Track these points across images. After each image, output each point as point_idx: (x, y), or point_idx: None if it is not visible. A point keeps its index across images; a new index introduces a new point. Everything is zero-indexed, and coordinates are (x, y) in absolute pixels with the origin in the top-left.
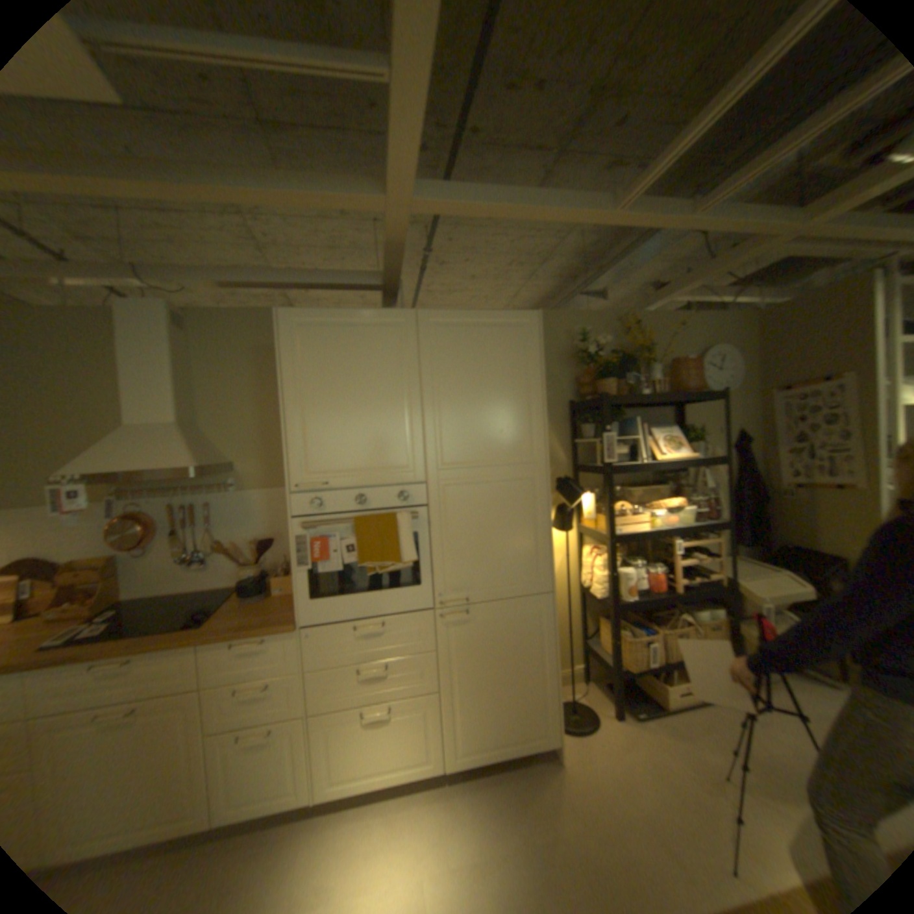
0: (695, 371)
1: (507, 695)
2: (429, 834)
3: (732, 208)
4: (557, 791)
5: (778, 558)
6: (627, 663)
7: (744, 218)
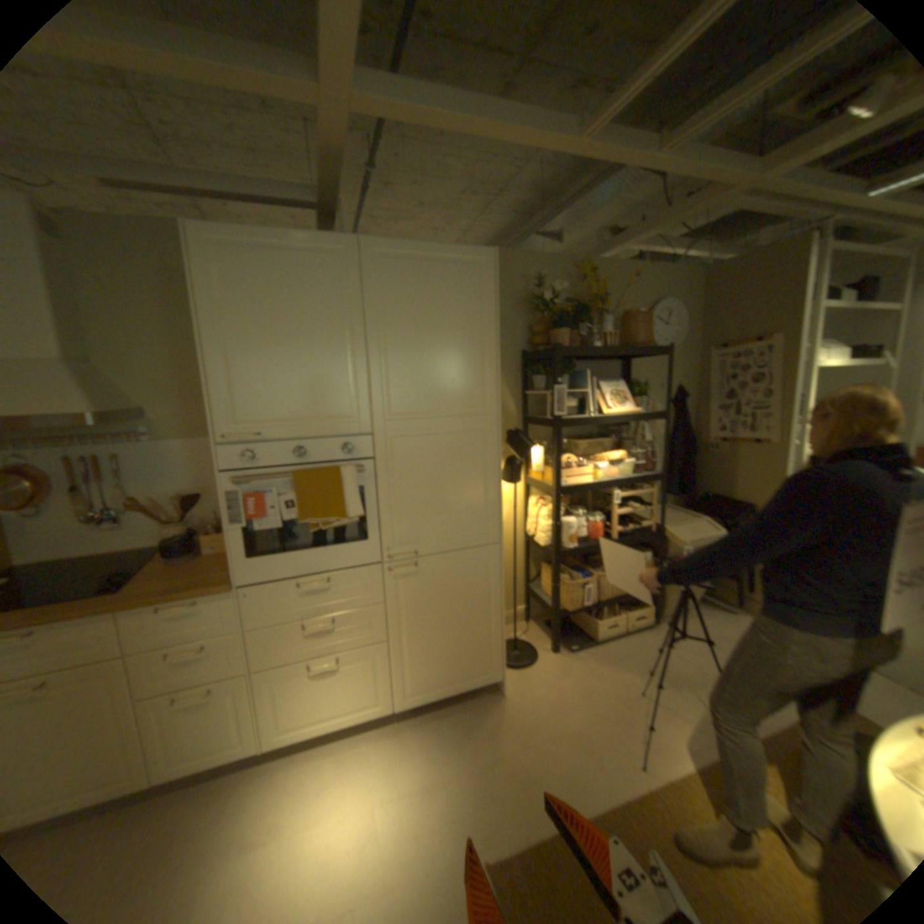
0: (644, 325)
1: (454, 639)
2: (379, 768)
3: (697, 150)
4: (498, 719)
5: (700, 505)
6: (564, 603)
7: (707, 163)
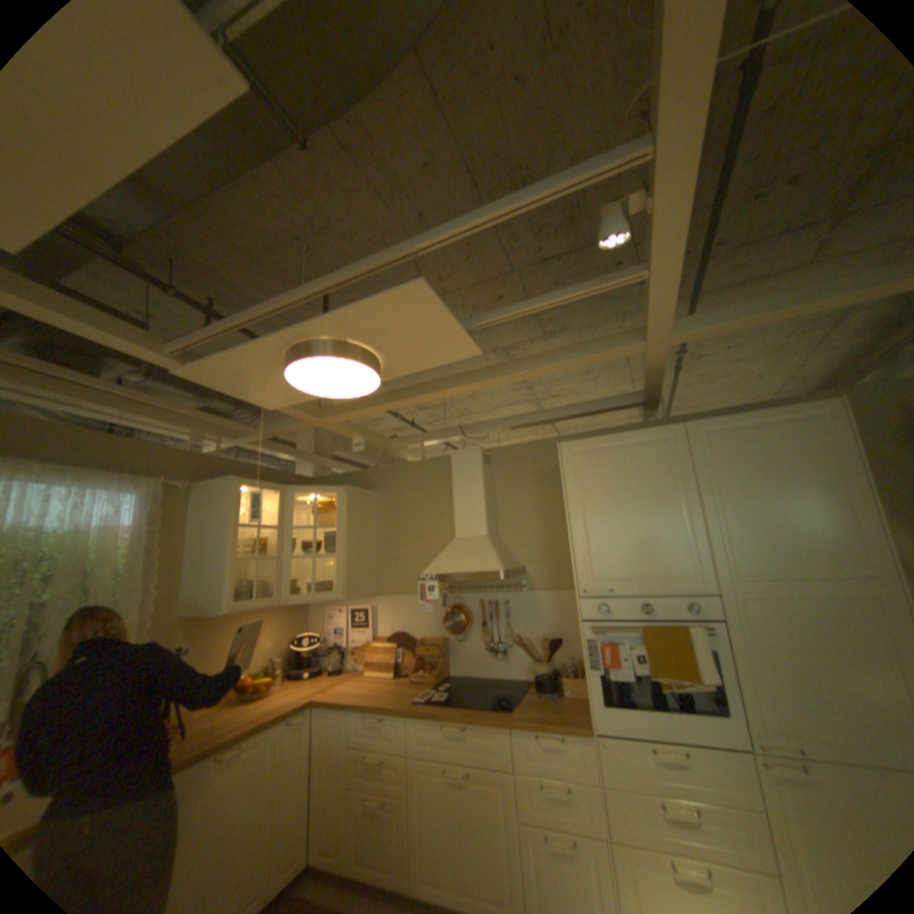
0: None
1: None
2: None
3: None
4: None
5: None
6: None
7: None
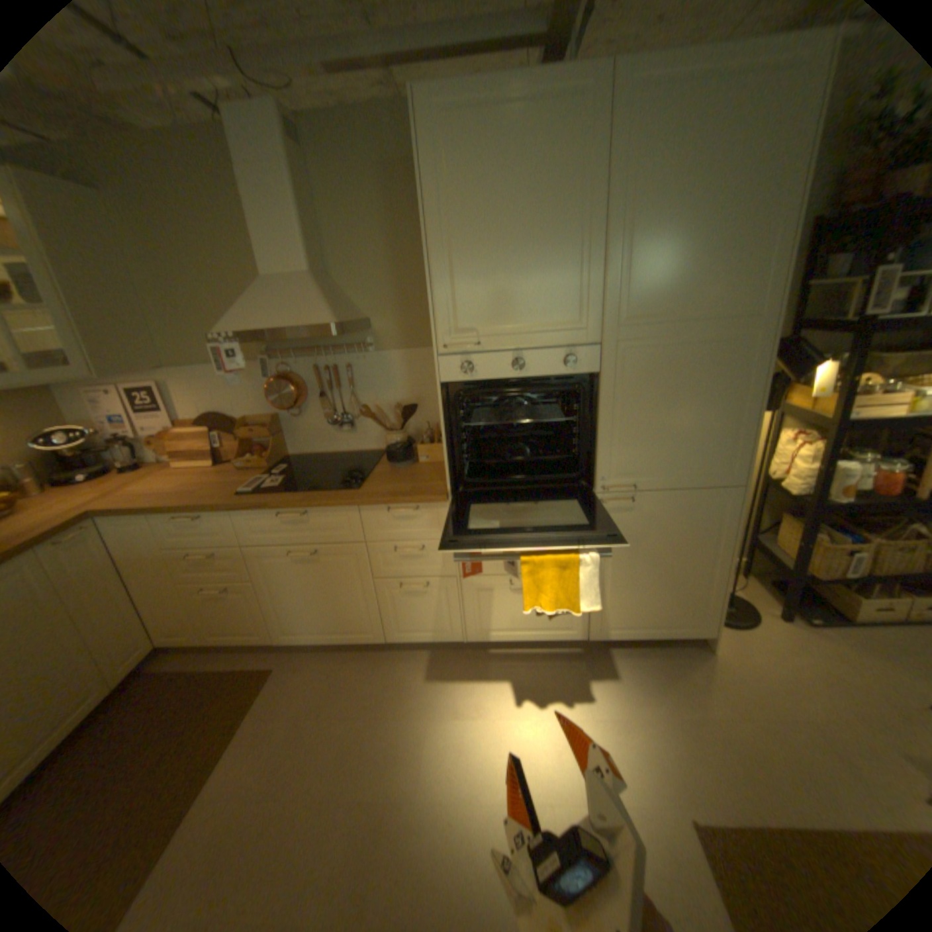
0: None
1: (664, 584)
2: (572, 686)
3: None
4: (706, 676)
5: None
6: (814, 568)
7: None
